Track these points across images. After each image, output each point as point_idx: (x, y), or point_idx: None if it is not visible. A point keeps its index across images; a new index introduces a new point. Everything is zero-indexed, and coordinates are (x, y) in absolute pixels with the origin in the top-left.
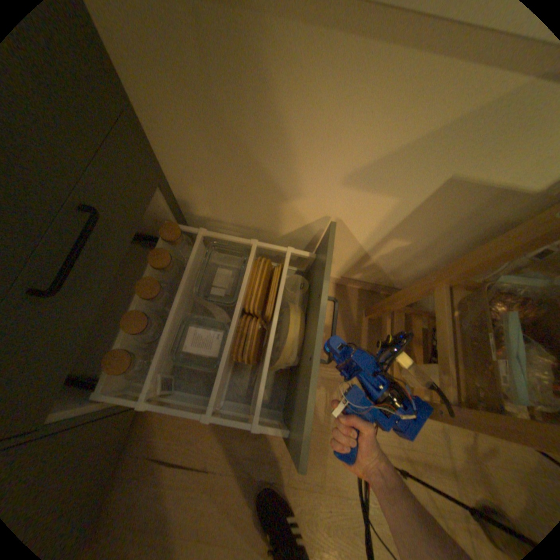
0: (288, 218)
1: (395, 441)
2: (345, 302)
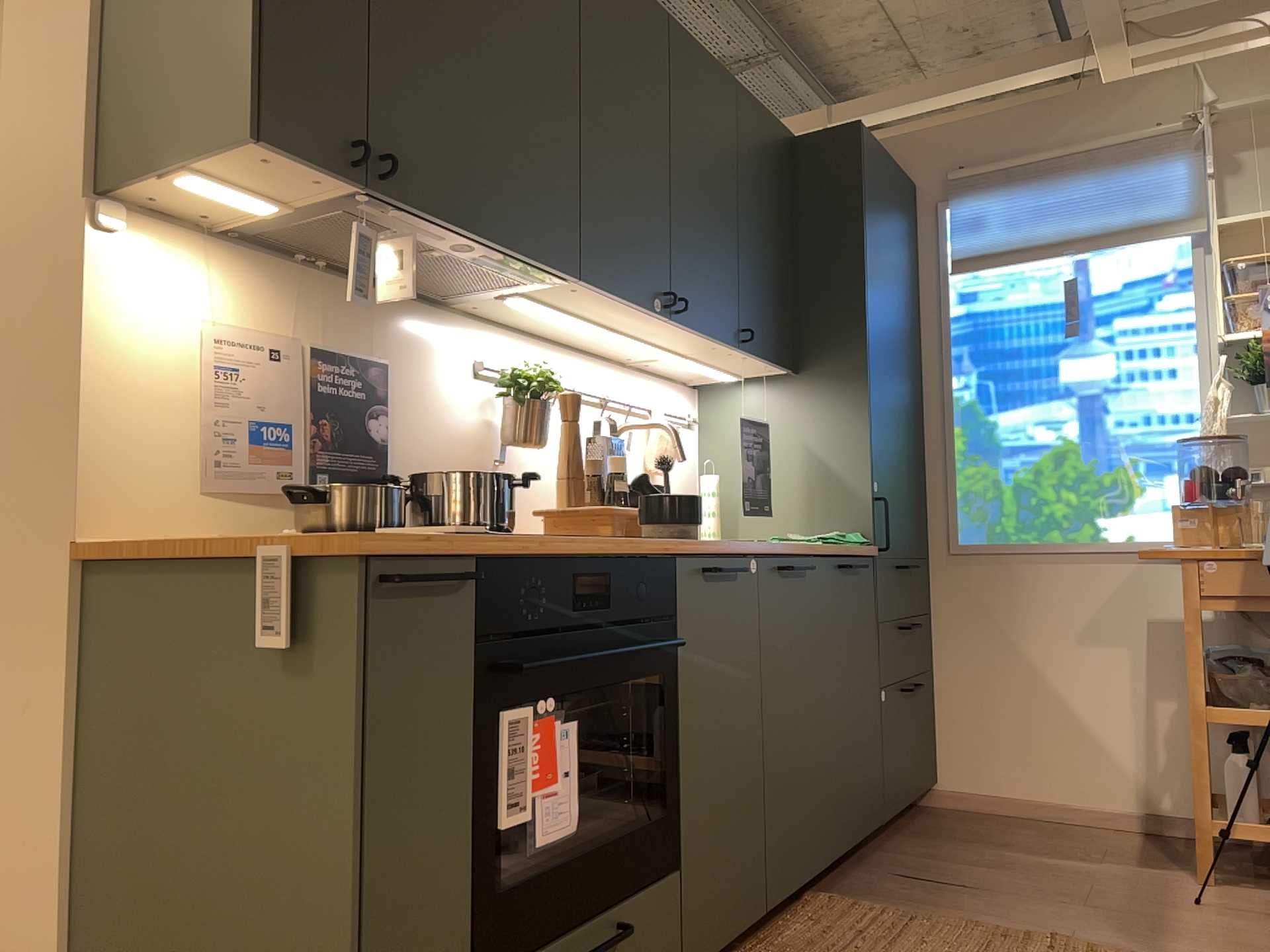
0: (1044, 696)
1: (1265, 908)
2: (1163, 841)
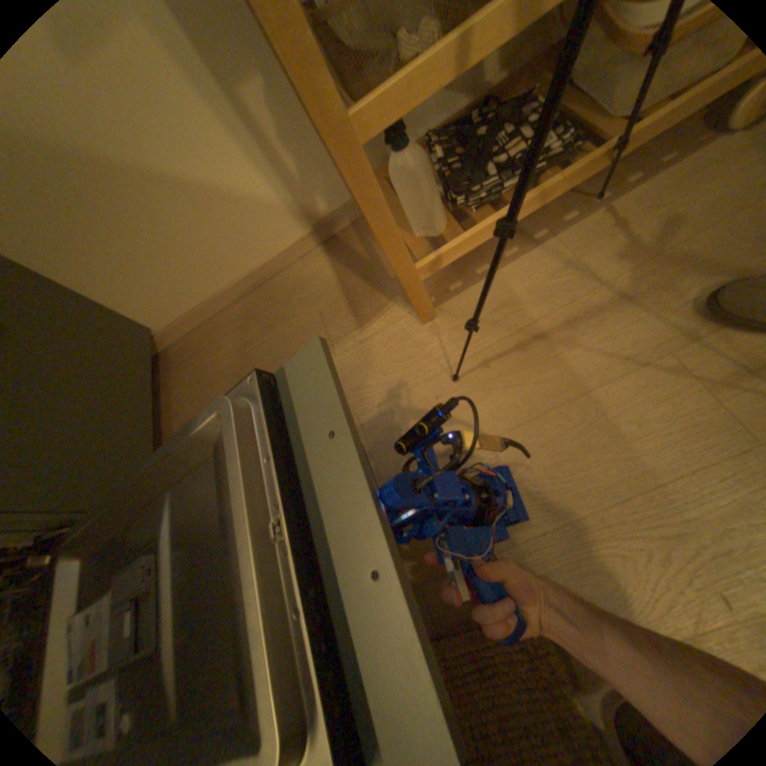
0: (130, 186)
1: (500, 330)
2: (342, 250)
